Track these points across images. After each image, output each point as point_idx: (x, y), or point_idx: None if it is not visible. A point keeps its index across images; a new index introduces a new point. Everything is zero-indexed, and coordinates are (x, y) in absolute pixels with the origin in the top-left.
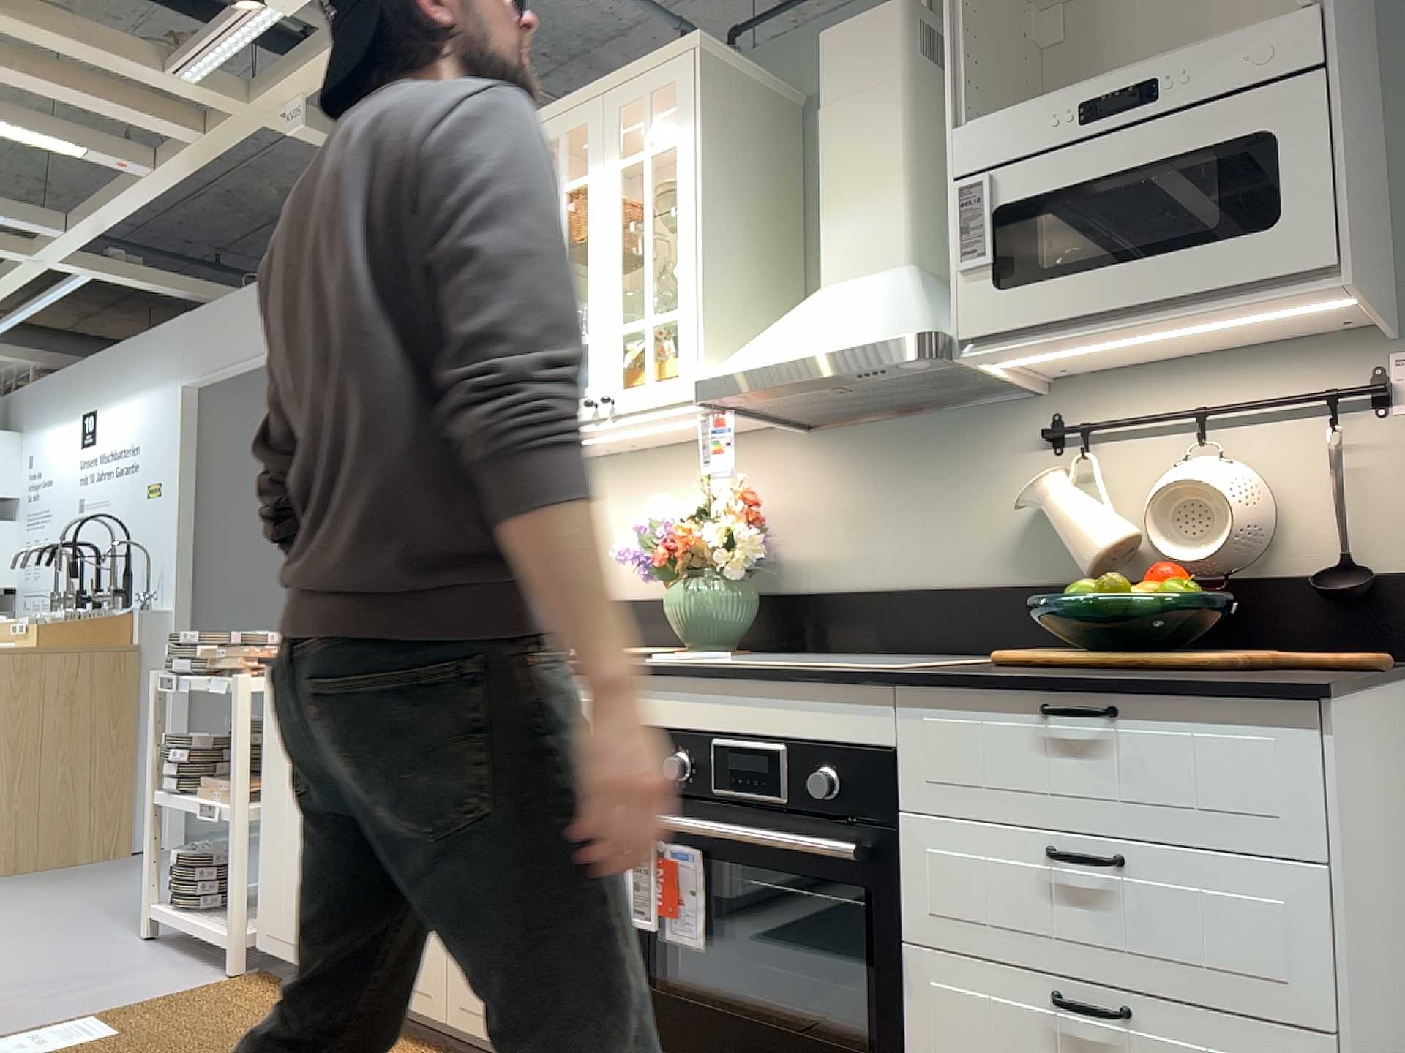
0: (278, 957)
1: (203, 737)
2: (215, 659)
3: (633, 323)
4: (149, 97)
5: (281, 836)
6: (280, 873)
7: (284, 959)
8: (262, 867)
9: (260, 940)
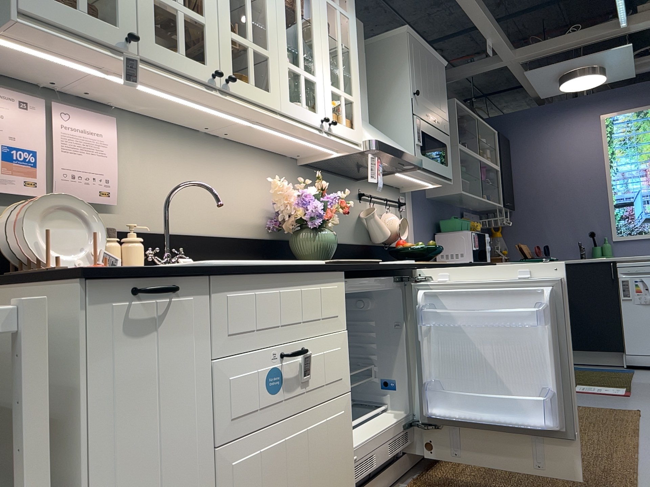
0: None
1: None
2: None
3: (337, 90)
4: None
5: None
6: None
7: None
8: None
9: None
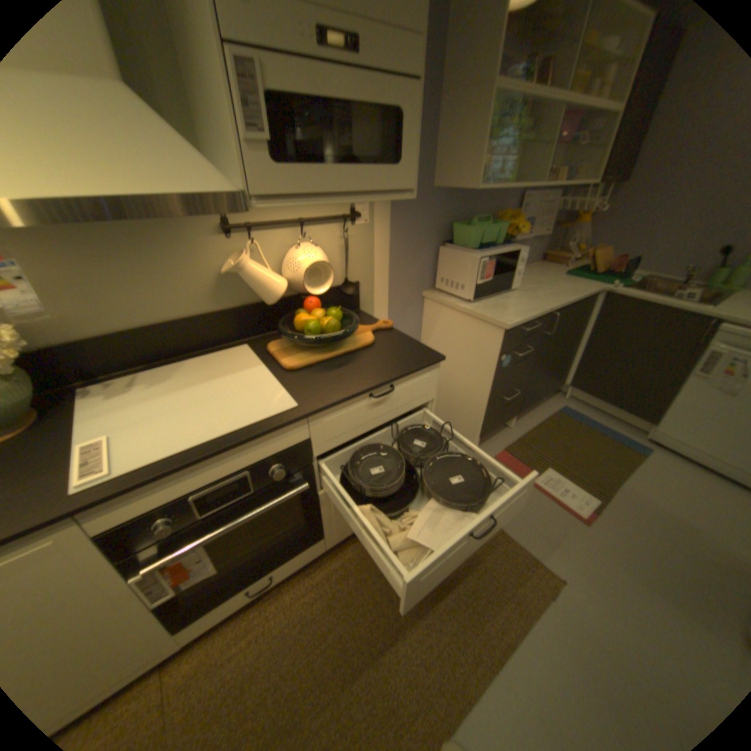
0: None
1: None
2: None
3: None
4: None
5: None
6: None
7: None
8: None
9: None
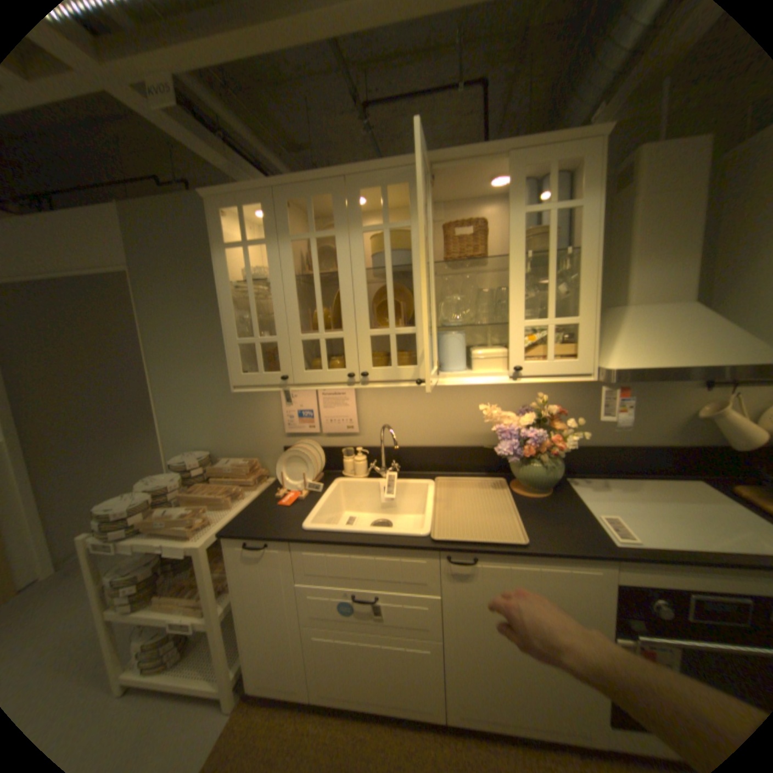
0: (271, 698)
1: (139, 571)
2: (151, 528)
3: (538, 321)
4: None
5: (263, 637)
6: (266, 657)
7: (279, 699)
8: (244, 654)
9: (250, 691)
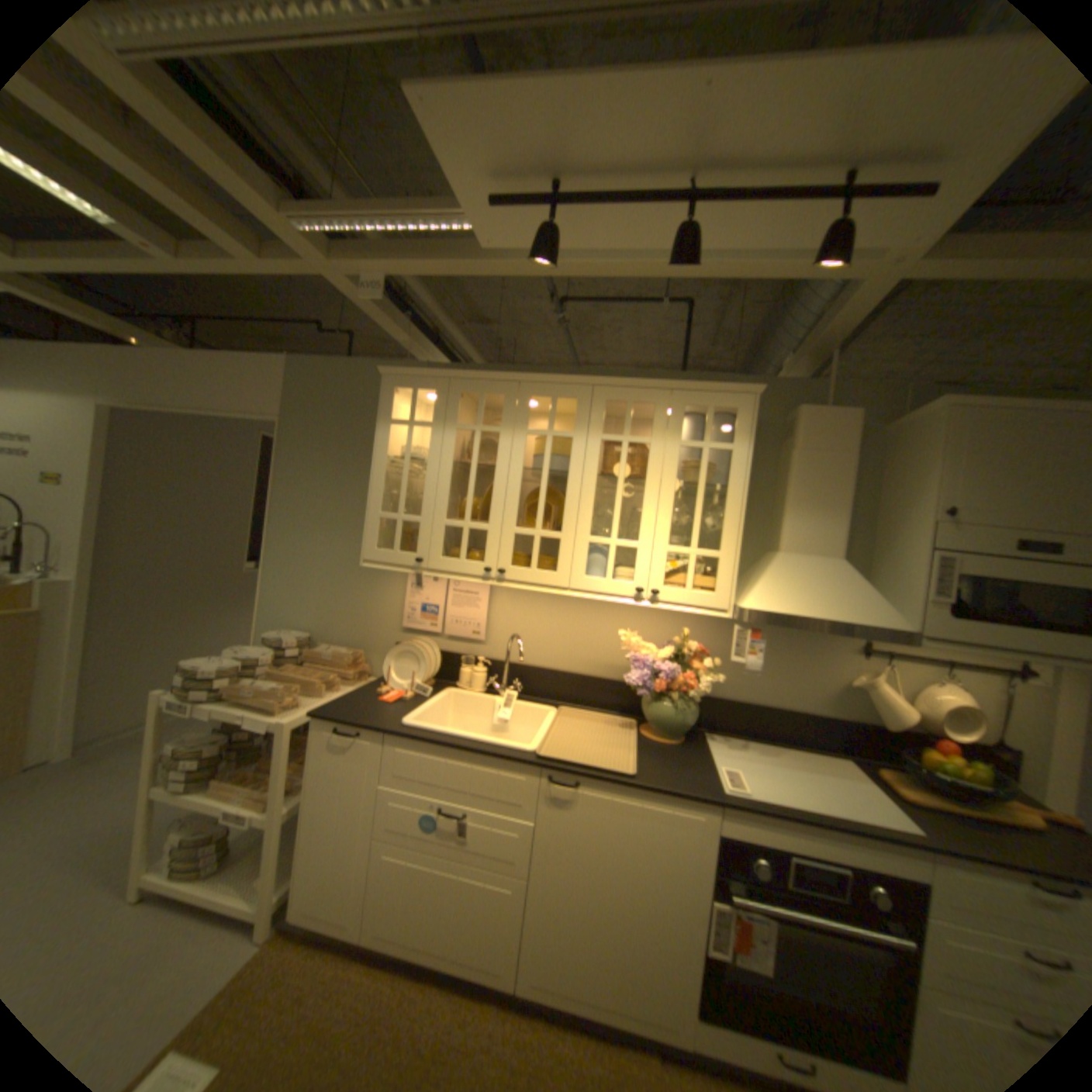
0: (315, 931)
1: (204, 746)
2: (235, 695)
3: (681, 549)
4: (218, 207)
5: (326, 847)
6: (323, 873)
7: (324, 934)
8: (299, 866)
9: (293, 918)
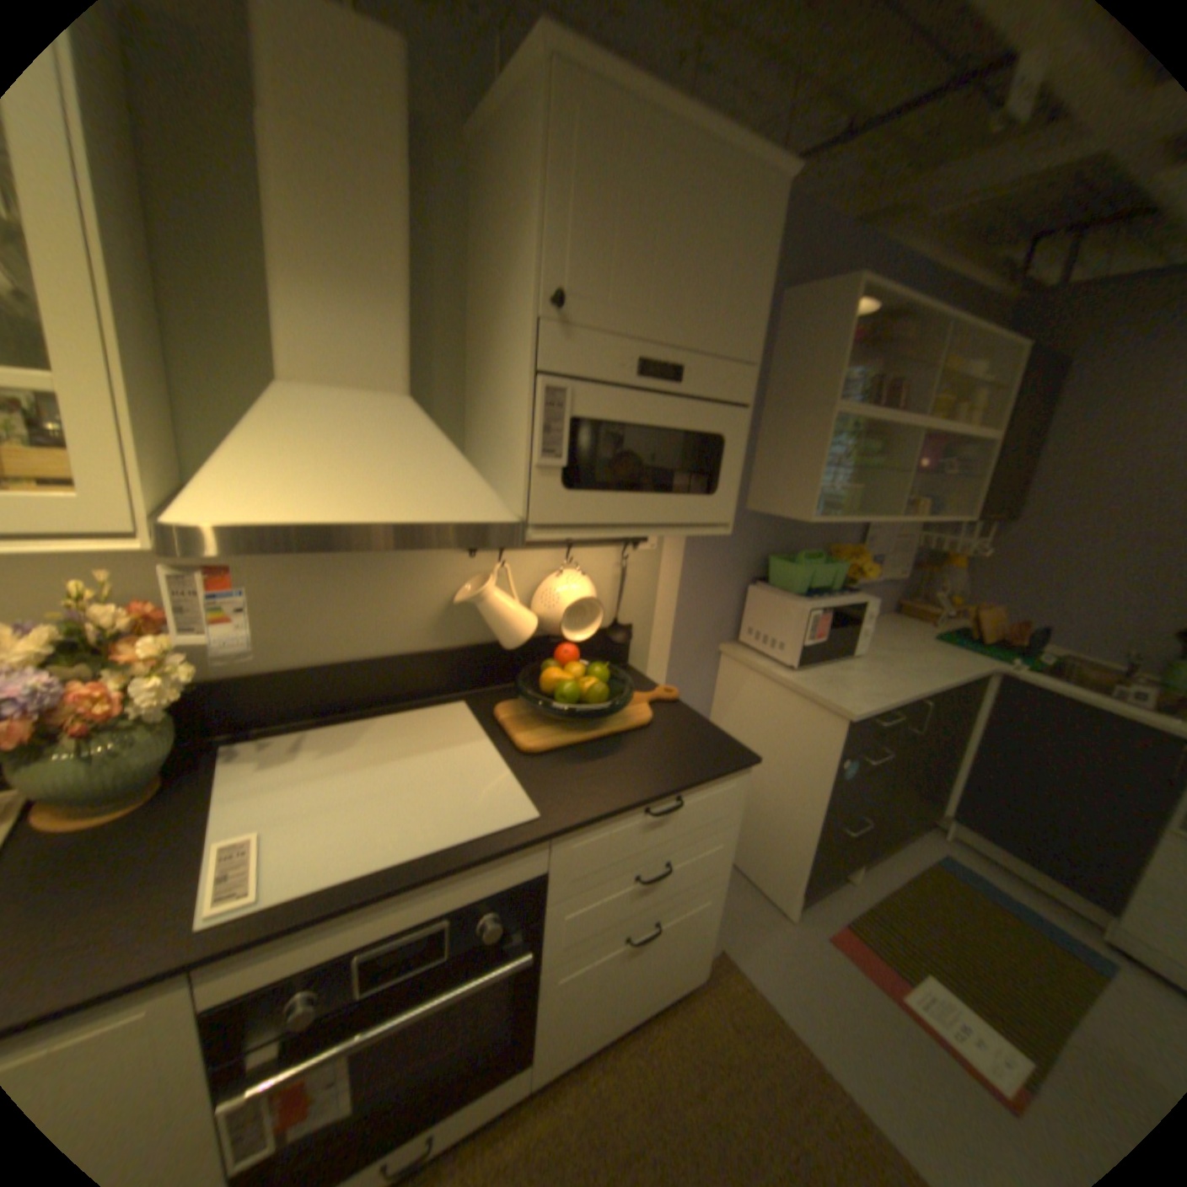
0: None
1: None
2: None
3: None
4: None
5: None
6: None
7: None
8: None
9: None
